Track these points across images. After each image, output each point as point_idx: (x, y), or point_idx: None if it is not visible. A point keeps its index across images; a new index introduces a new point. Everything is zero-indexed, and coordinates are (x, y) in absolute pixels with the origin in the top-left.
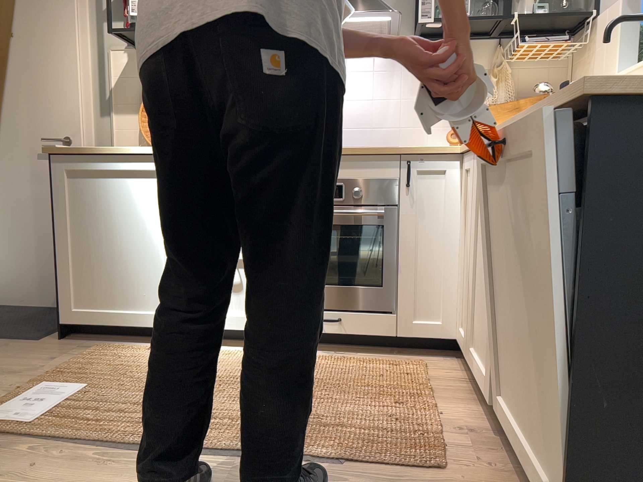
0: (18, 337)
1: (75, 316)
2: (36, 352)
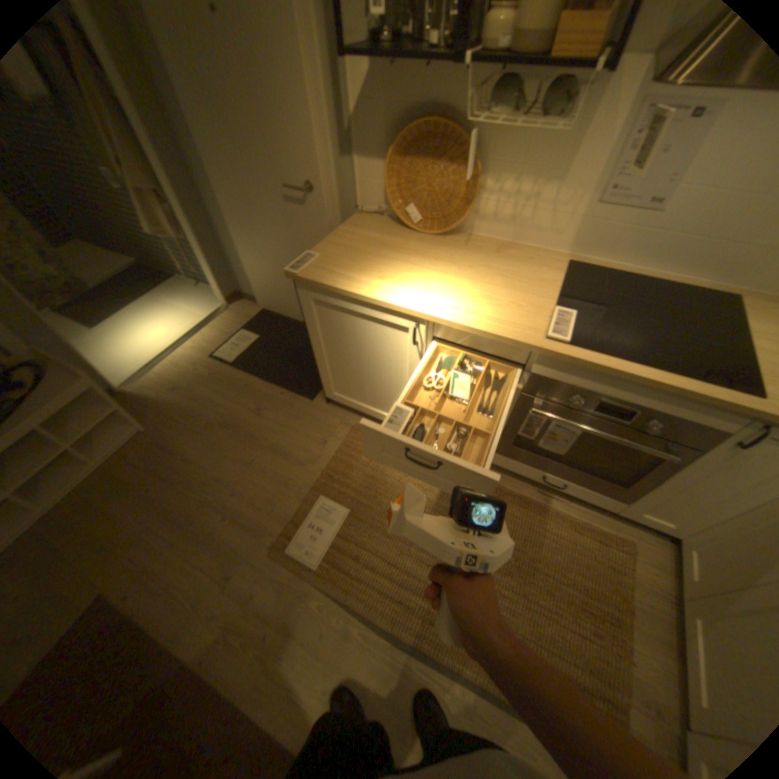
0: (298, 390)
1: (335, 397)
2: (312, 422)
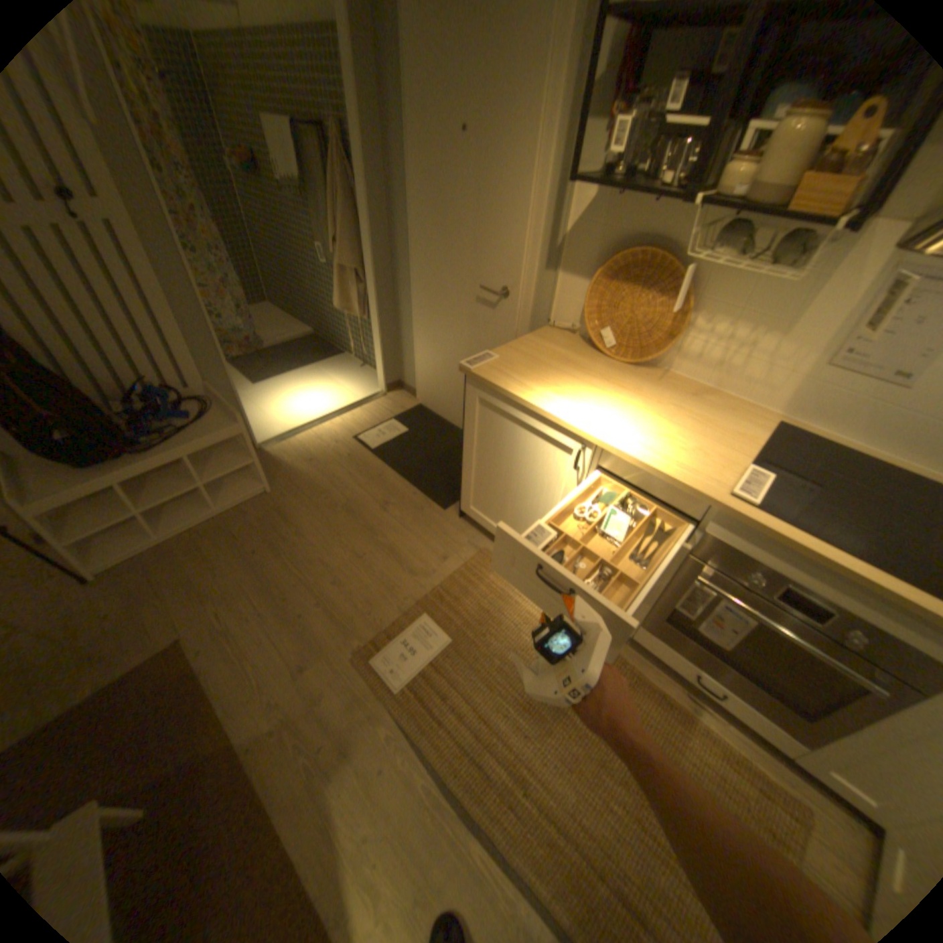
0: (433, 496)
1: (472, 512)
2: (438, 533)
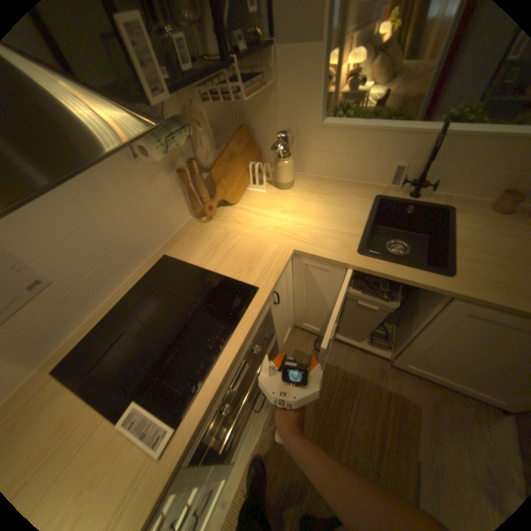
0: None
1: None
2: None
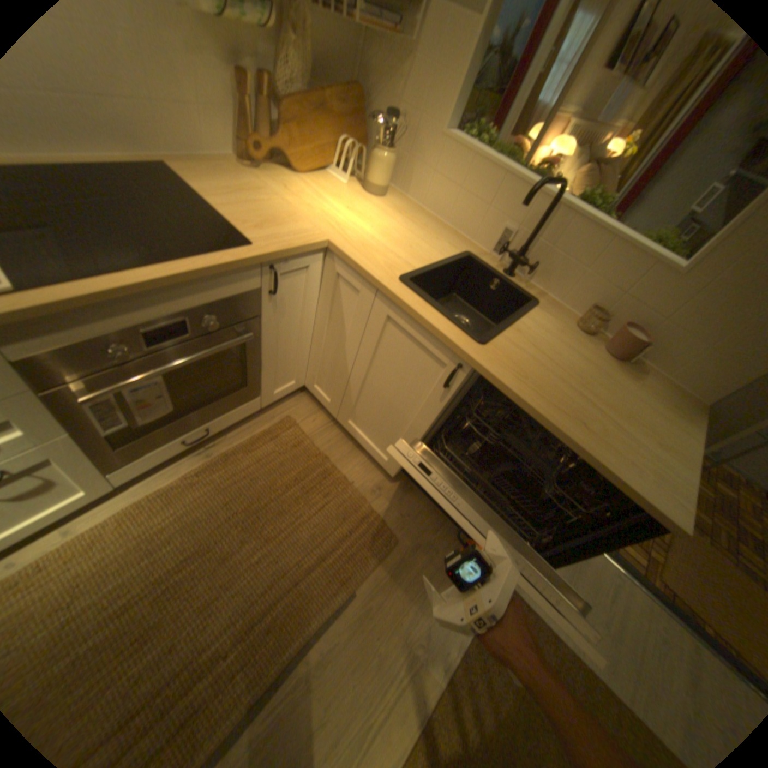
0: None
1: None
2: None
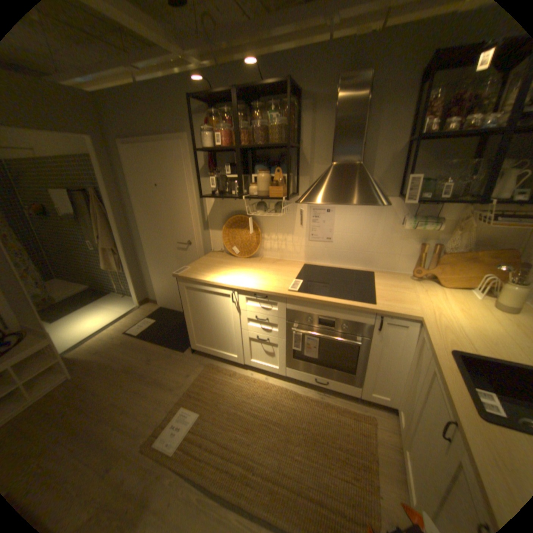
0: (175, 347)
1: (197, 346)
2: (181, 365)
